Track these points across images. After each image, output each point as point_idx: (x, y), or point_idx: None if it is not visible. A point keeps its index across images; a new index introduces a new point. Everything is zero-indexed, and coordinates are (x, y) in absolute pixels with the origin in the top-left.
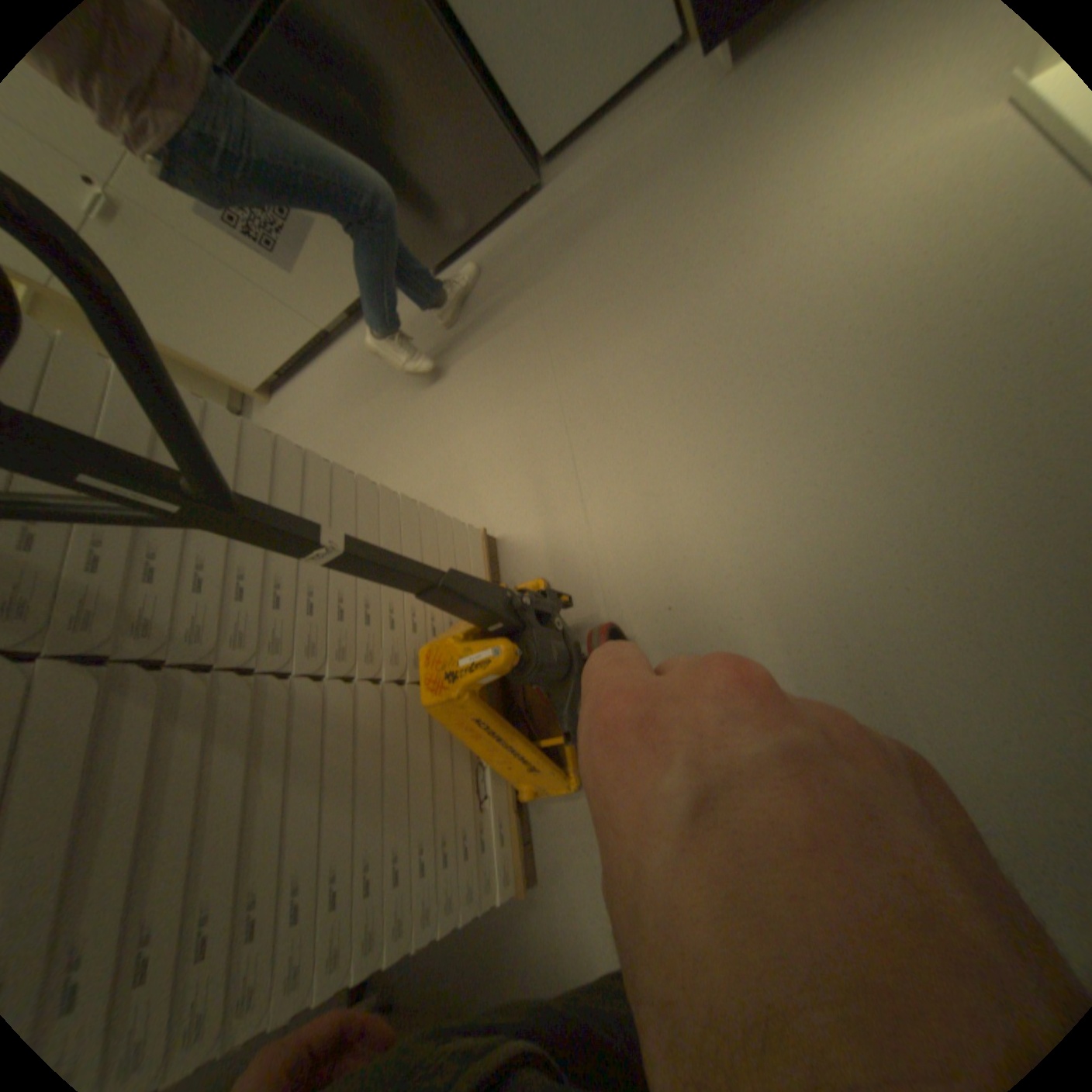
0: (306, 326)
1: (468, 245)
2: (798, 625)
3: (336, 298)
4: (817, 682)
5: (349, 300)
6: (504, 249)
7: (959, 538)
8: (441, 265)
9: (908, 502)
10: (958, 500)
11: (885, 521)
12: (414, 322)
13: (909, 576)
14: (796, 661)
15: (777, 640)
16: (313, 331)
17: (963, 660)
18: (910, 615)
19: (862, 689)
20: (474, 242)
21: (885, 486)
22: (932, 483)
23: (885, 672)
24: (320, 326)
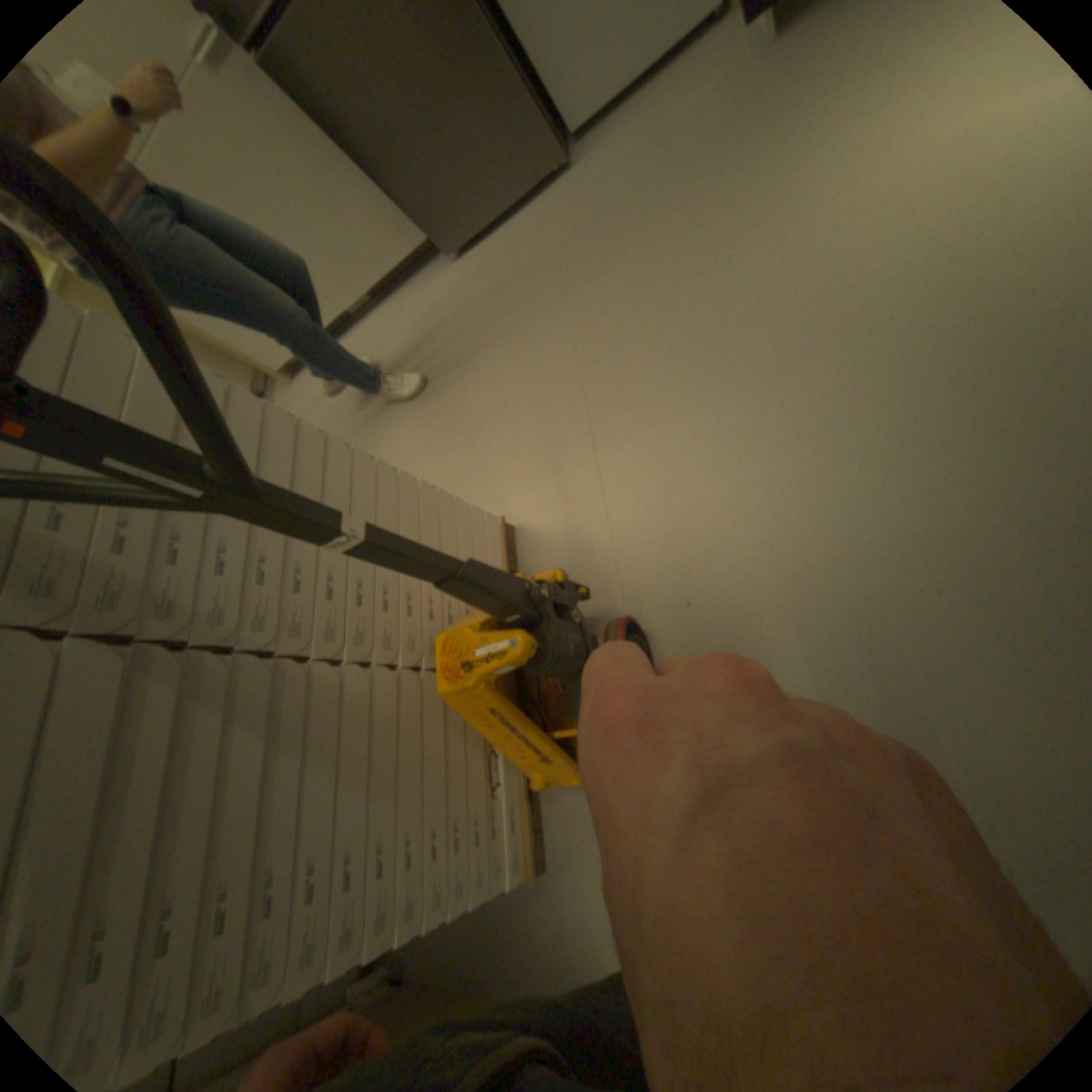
0: (328, 308)
1: (493, 225)
2: (822, 626)
3: (359, 279)
4: (839, 685)
5: (371, 281)
6: (530, 231)
7: (998, 542)
8: (465, 247)
9: (945, 503)
10: (999, 503)
11: (919, 521)
12: (436, 305)
13: (942, 580)
14: (819, 662)
15: (799, 641)
16: (336, 313)
17: (996, 669)
18: (941, 620)
19: (886, 694)
20: (499, 223)
21: (921, 485)
22: (972, 484)
23: (912, 678)
24: (342, 308)
